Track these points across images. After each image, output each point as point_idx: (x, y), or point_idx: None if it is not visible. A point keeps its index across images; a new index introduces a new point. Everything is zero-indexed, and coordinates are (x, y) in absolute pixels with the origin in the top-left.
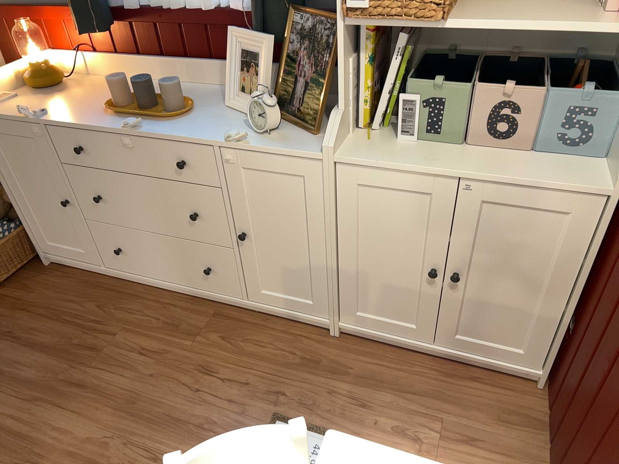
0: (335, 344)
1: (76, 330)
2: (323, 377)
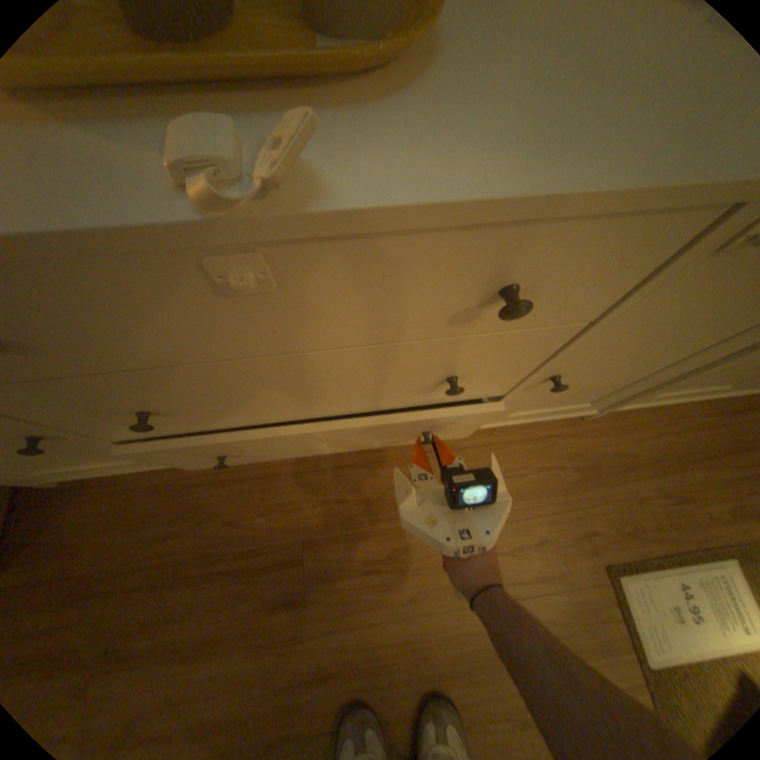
0: (598, 433)
1: (224, 595)
2: (621, 490)
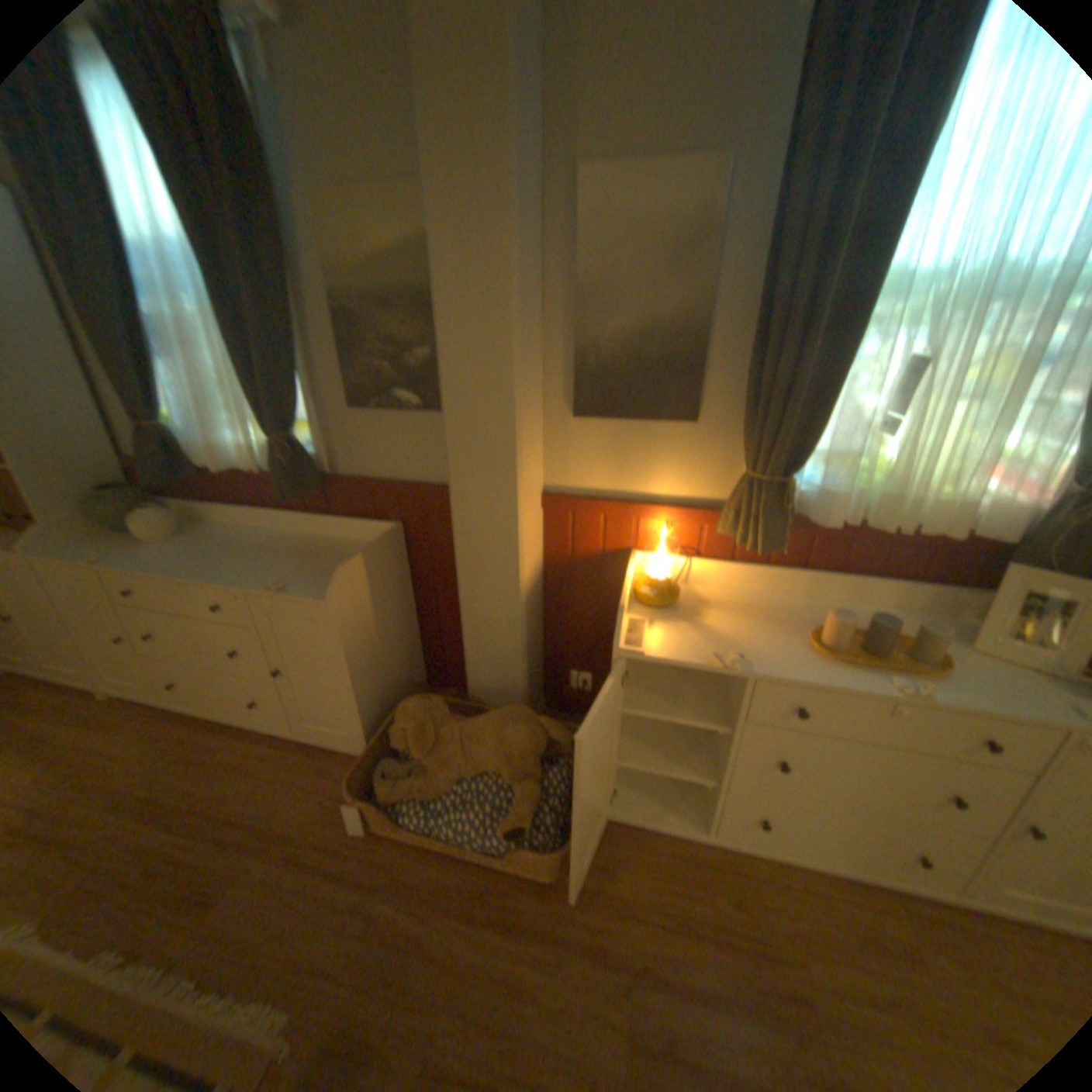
0: None
1: (739, 966)
2: None
